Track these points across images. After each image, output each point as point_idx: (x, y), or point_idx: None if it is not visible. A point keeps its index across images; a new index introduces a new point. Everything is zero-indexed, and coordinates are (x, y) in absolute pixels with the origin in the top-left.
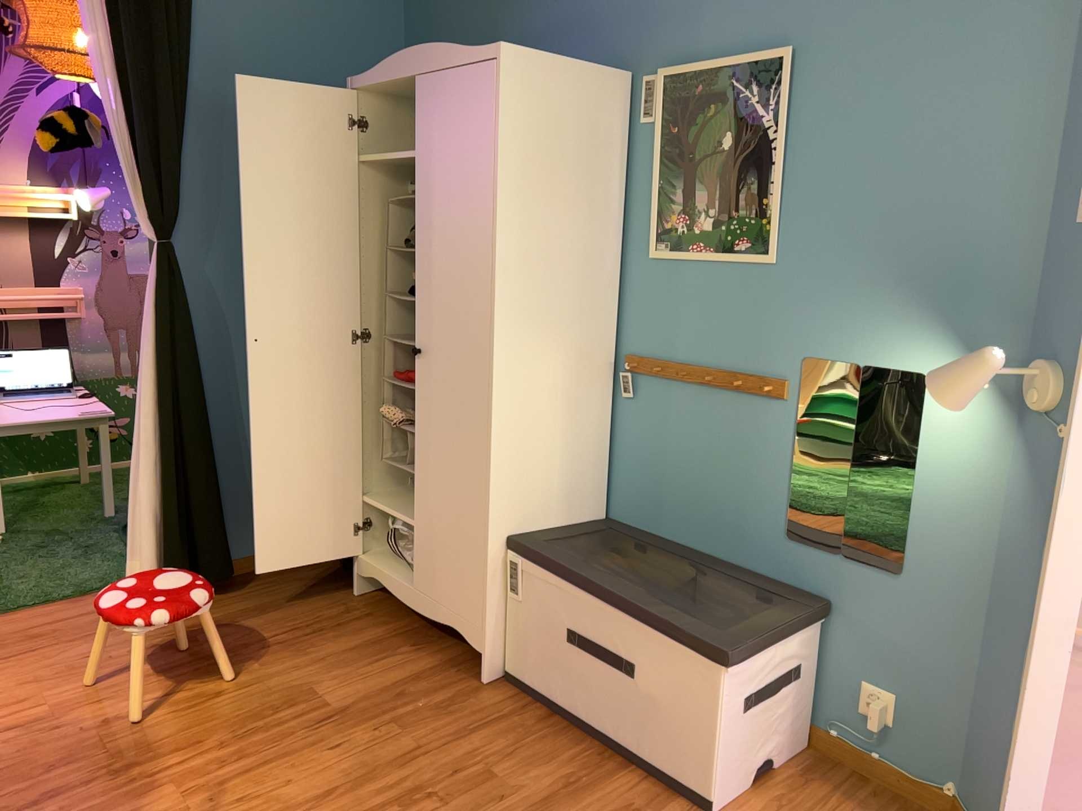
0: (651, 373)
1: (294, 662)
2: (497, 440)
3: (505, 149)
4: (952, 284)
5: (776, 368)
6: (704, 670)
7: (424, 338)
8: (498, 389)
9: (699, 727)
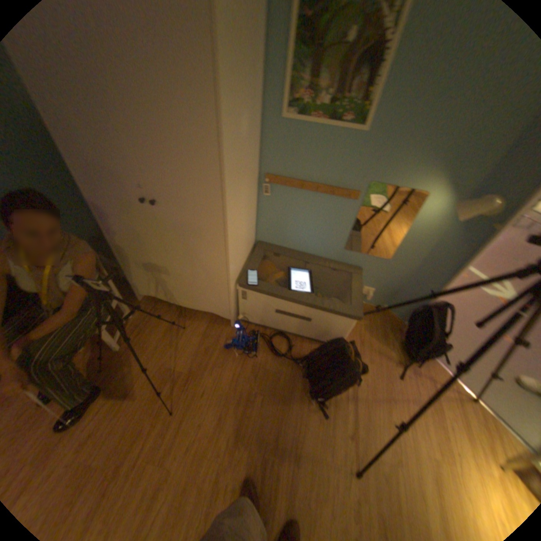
0: (281, 185)
1: (145, 357)
2: (231, 250)
3: (221, 42)
4: (461, 153)
5: (354, 186)
6: (345, 320)
7: (152, 190)
8: (230, 227)
9: (338, 332)
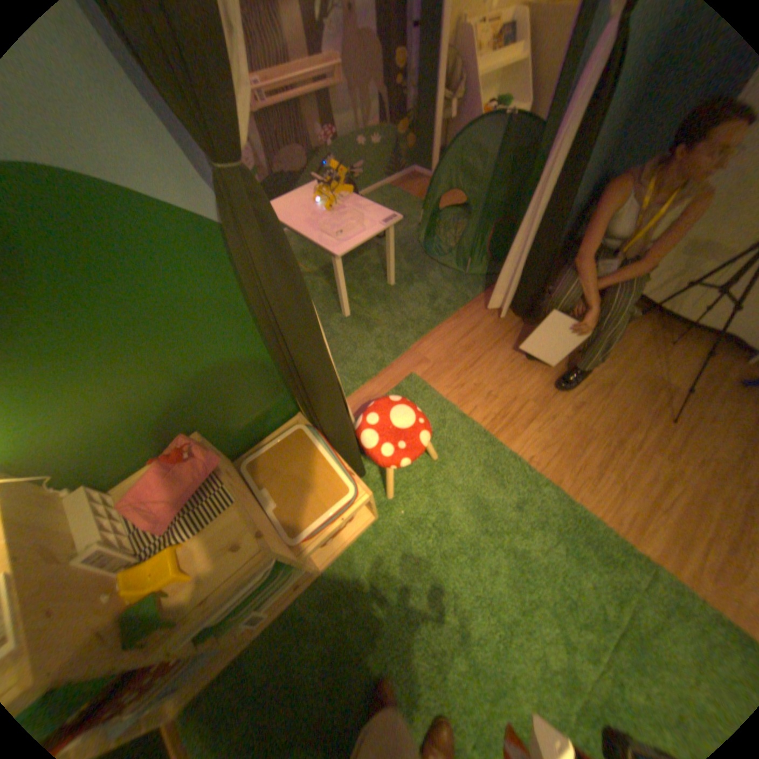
0: None
1: (626, 356)
2: None
3: None
4: None
5: None
6: None
7: None
8: None
9: None
